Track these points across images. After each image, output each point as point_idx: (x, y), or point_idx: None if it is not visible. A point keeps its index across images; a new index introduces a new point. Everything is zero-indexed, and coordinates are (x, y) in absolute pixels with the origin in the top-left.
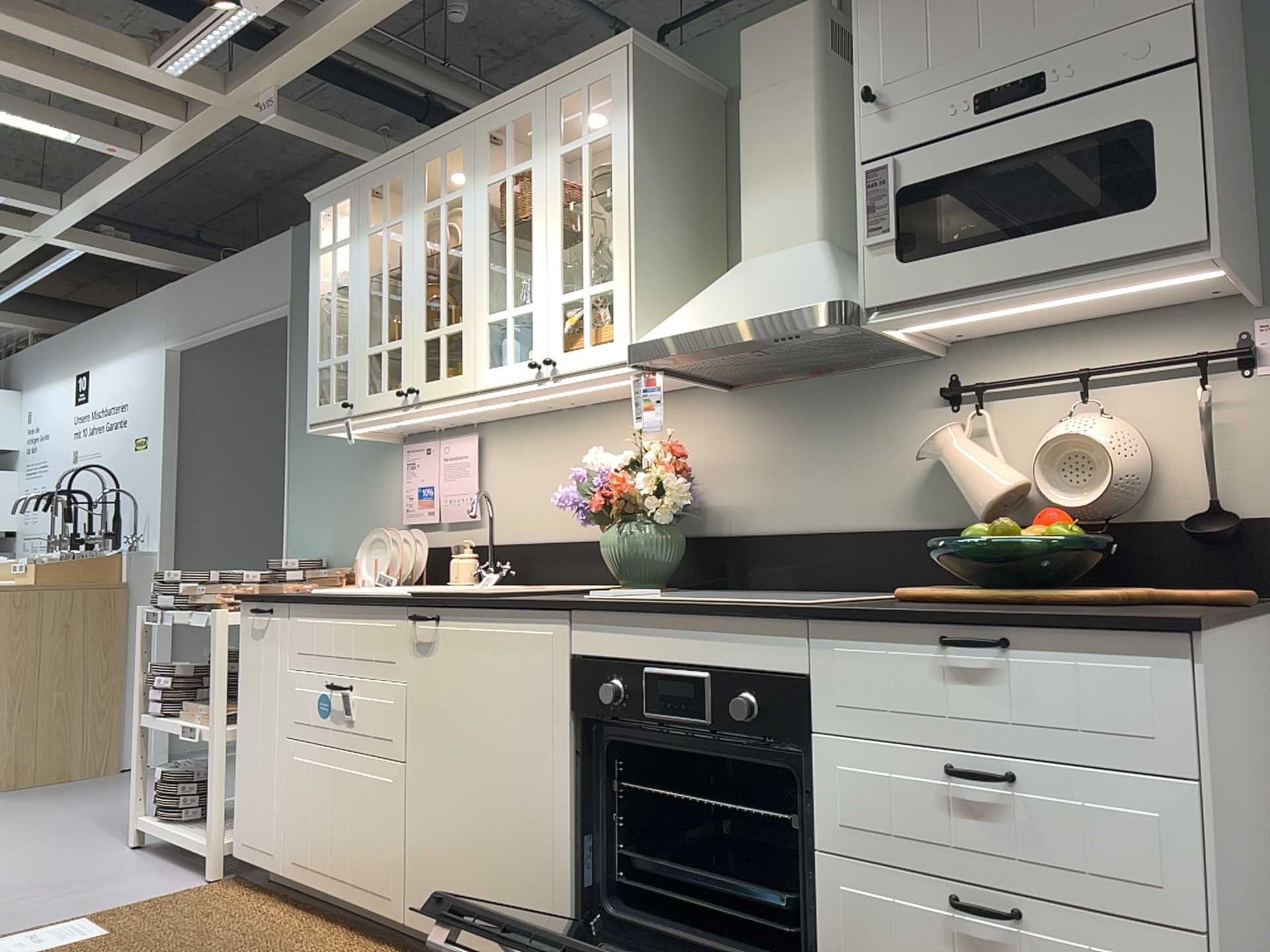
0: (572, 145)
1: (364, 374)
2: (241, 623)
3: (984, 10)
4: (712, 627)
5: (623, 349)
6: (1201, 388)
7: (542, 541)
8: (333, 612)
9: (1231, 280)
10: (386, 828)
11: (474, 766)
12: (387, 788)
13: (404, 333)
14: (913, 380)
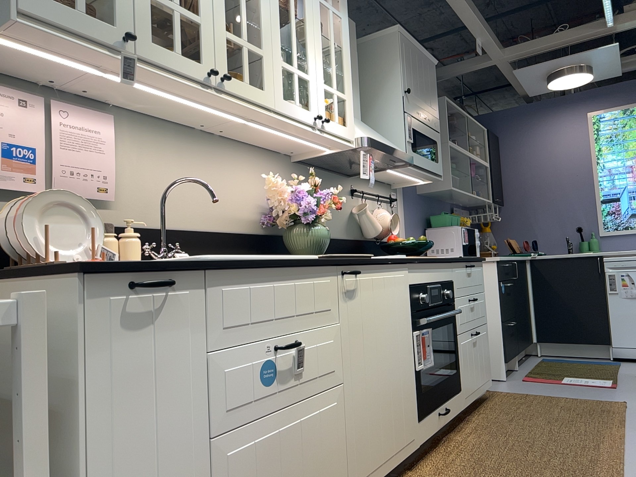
0: (325, 3)
1: (147, 17)
2: (77, 312)
3: (420, 89)
4: (439, 266)
5: (353, 135)
6: (390, 207)
7: (183, 228)
8: (269, 275)
9: (419, 183)
10: (334, 442)
11: (381, 360)
12: (333, 411)
13: (204, 15)
14: (345, 183)
